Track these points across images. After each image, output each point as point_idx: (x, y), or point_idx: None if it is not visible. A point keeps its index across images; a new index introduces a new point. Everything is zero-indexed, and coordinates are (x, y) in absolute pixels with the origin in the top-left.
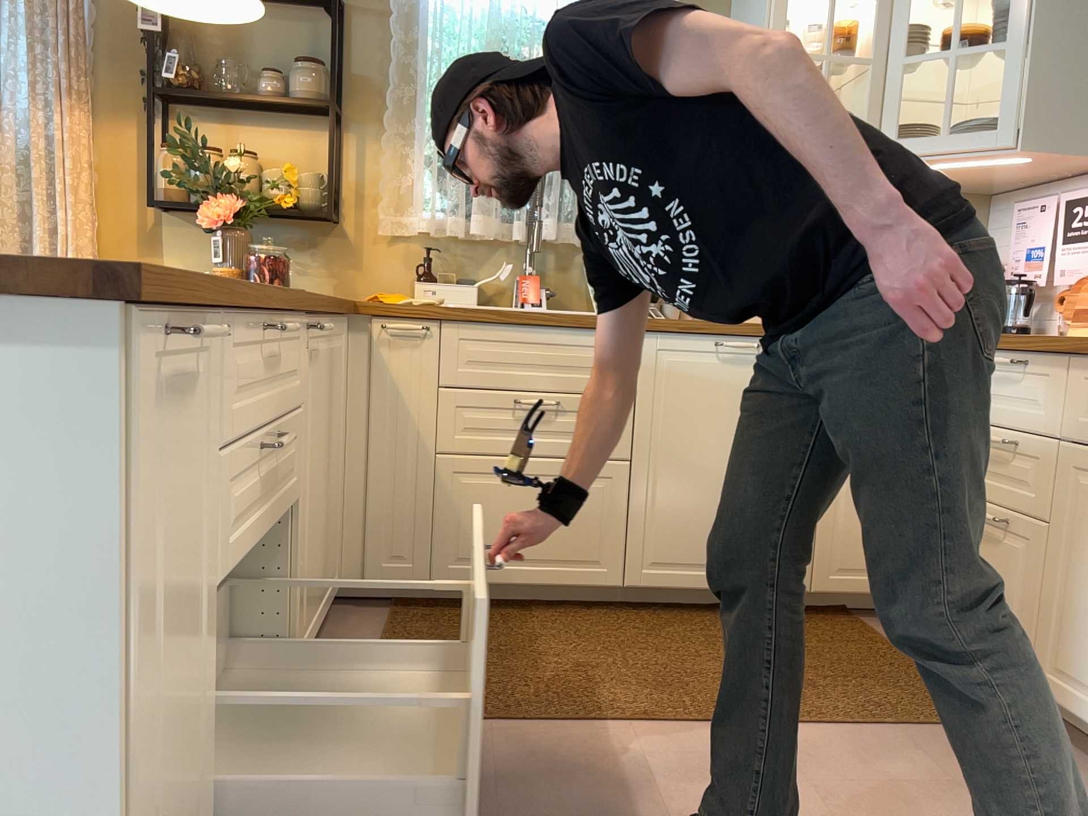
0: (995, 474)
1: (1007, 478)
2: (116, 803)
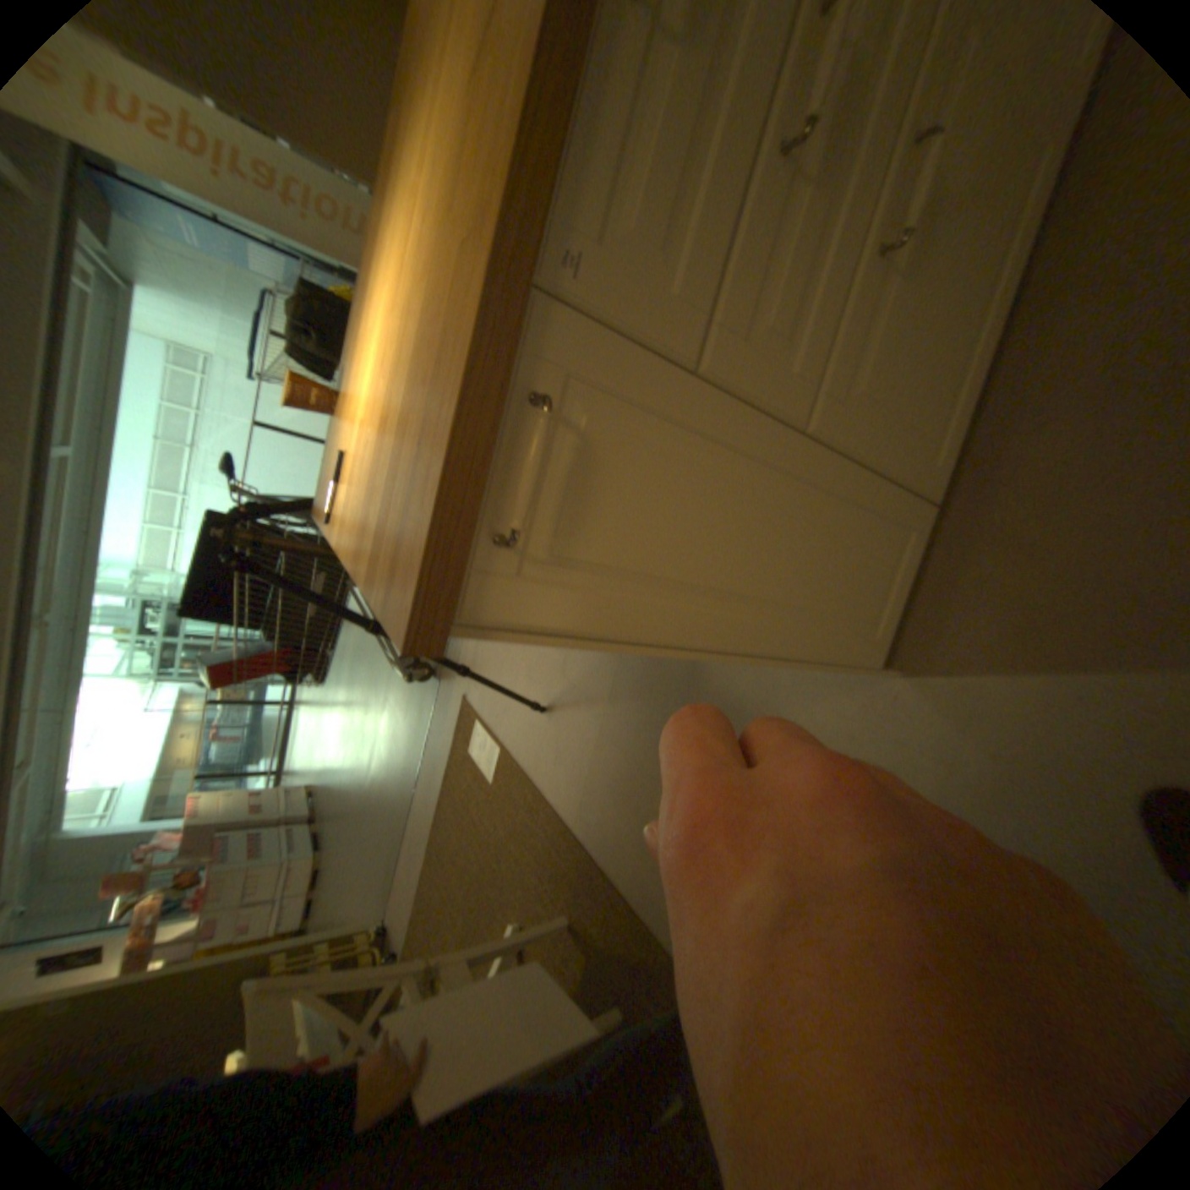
0: None
1: None
2: (796, 653)
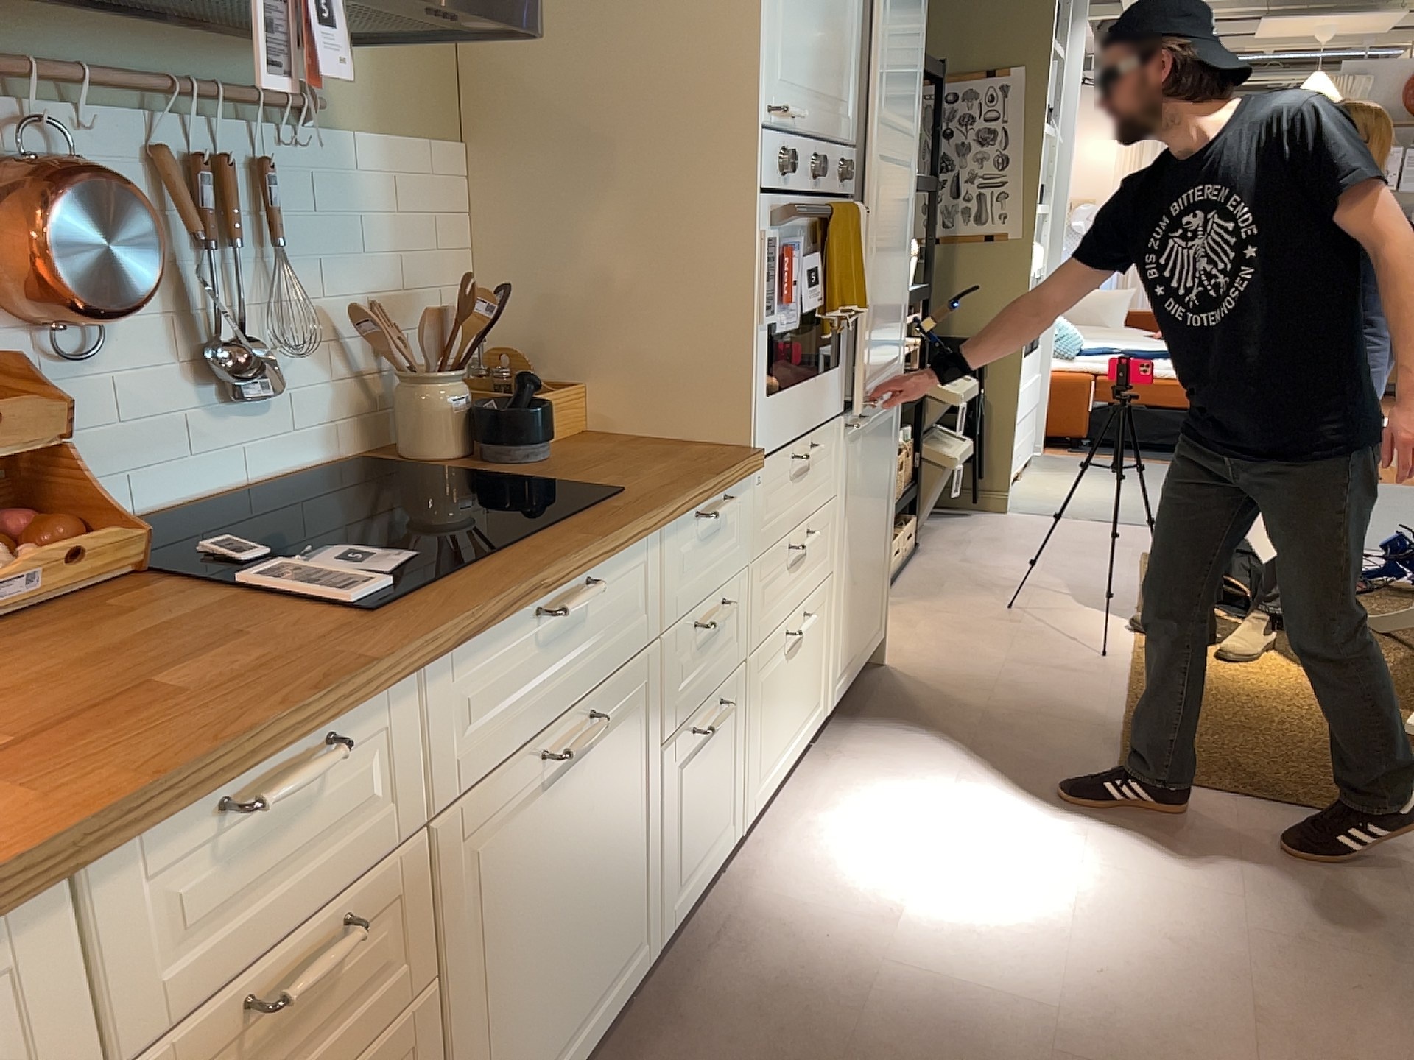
0: (286, 1055)
1: (325, 1020)
2: None
